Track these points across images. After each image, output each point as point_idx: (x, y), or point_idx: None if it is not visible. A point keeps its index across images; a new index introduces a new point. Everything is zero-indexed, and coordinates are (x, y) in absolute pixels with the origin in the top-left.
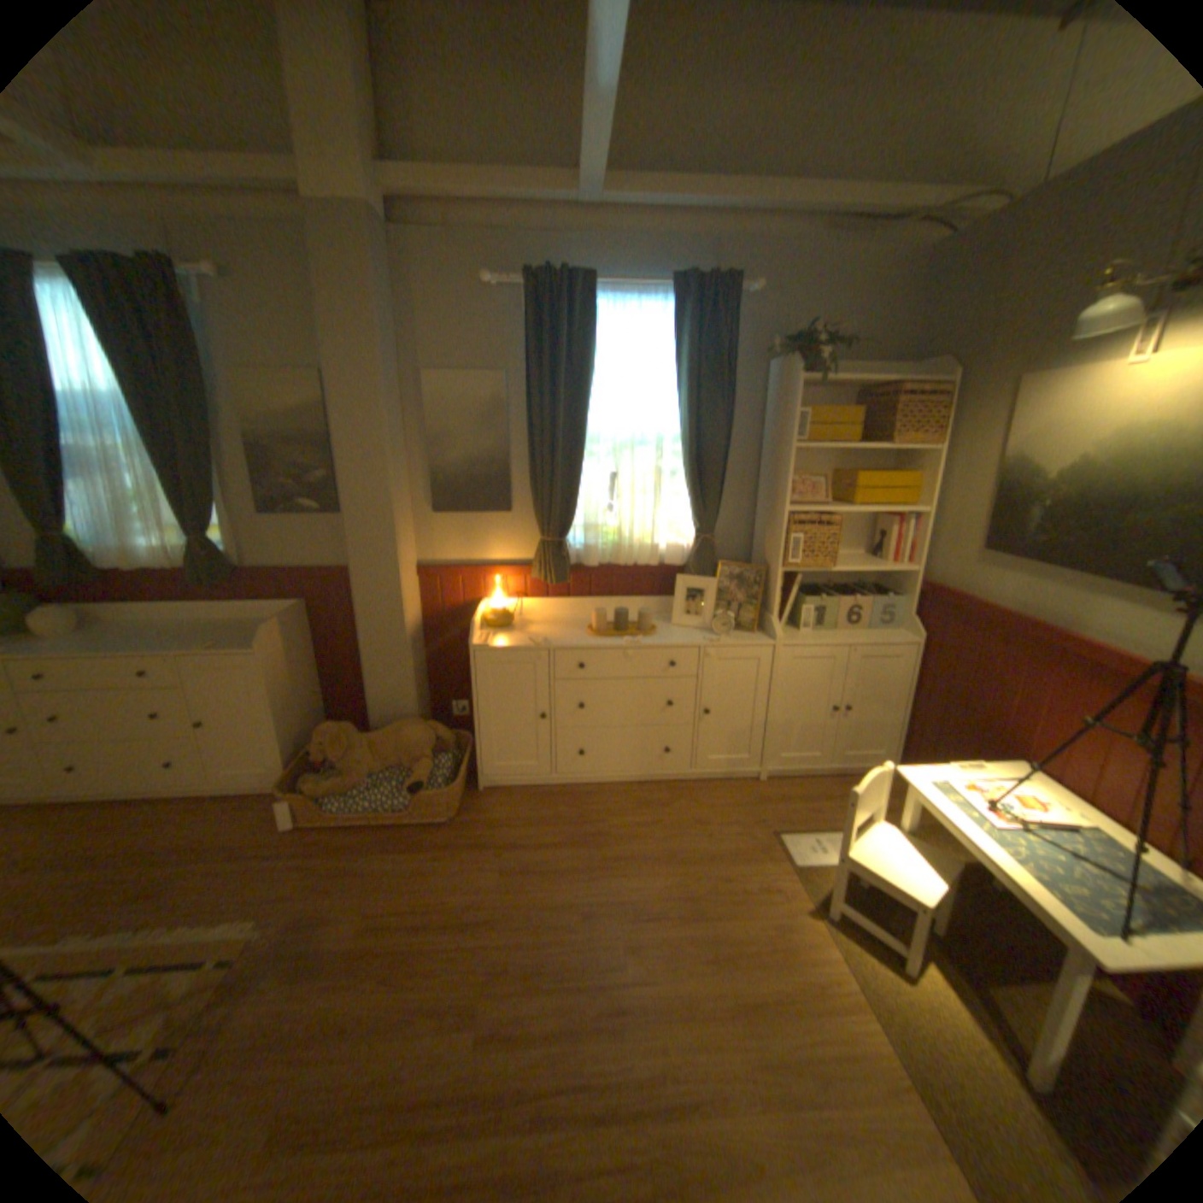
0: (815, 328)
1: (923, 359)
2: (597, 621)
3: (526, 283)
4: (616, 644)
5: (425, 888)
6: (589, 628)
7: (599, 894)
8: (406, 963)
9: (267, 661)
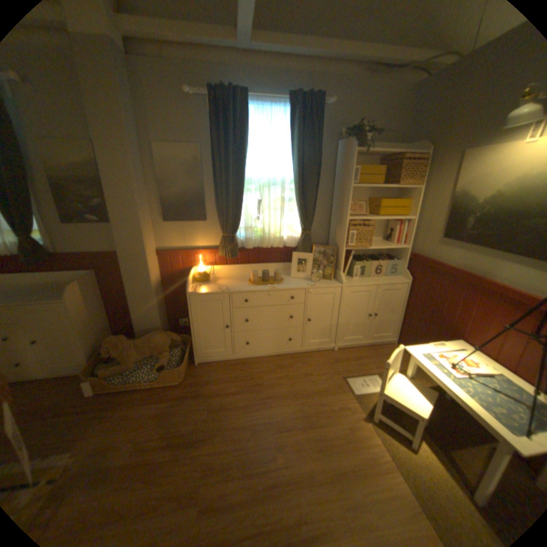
0: (362, 123)
1: (412, 142)
2: (253, 276)
3: (209, 93)
4: (264, 289)
5: (168, 423)
6: (249, 280)
7: (260, 418)
8: (158, 469)
9: (72, 305)
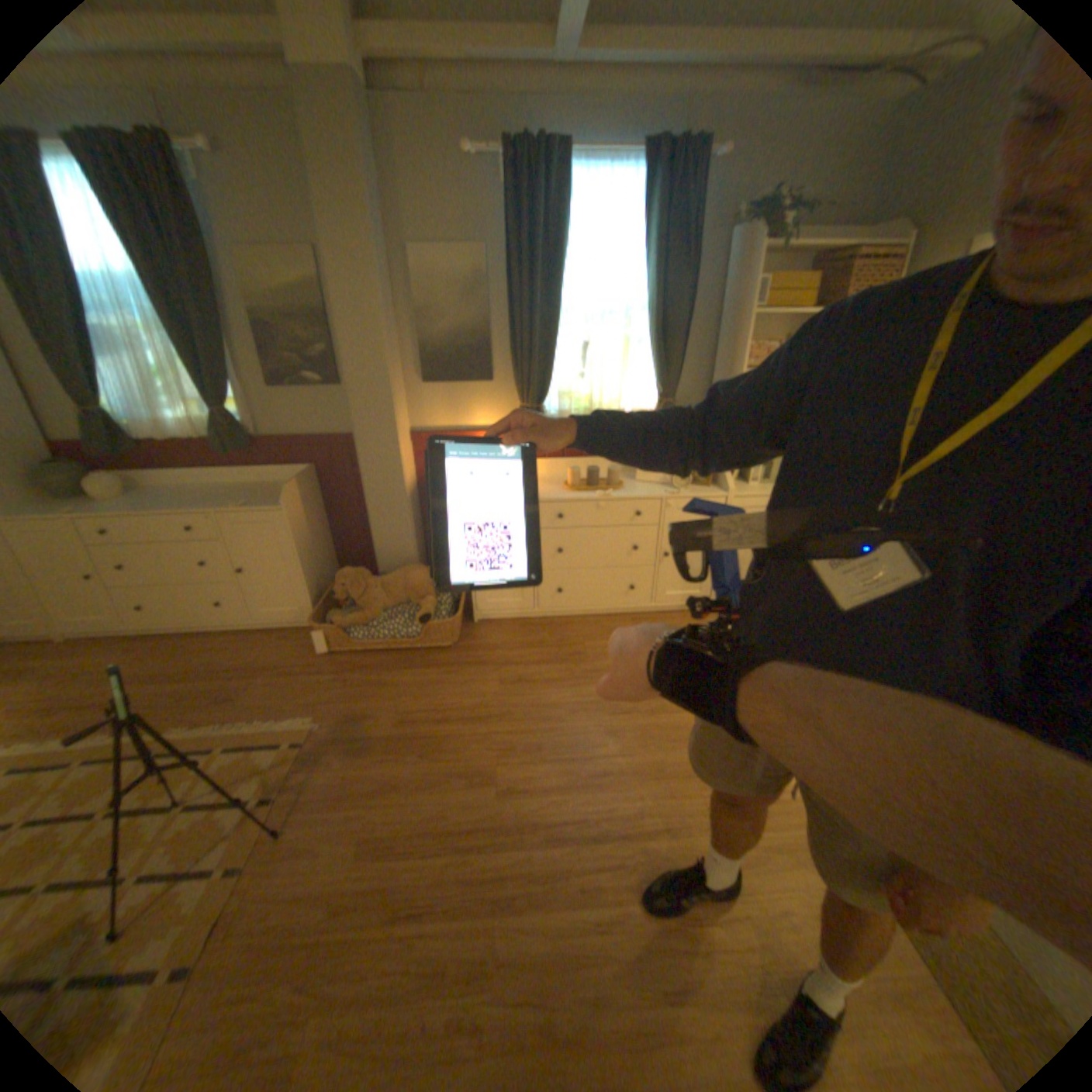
0: (780, 192)
1: (879, 223)
2: (570, 479)
3: (504, 151)
4: (590, 497)
5: (442, 693)
6: (564, 485)
7: (581, 695)
8: (436, 744)
9: (292, 515)
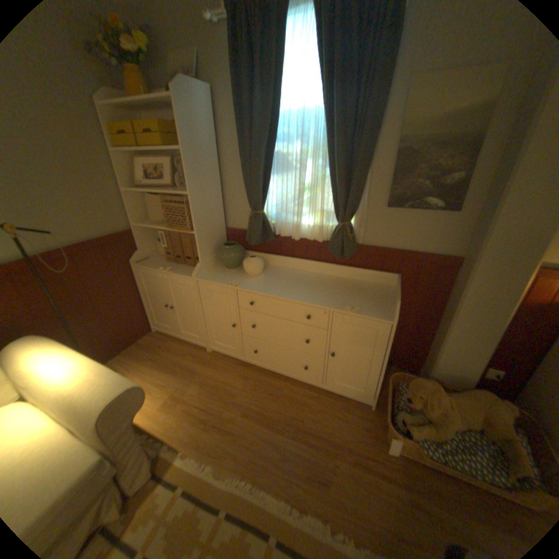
0: None
1: None
2: None
3: None
4: None
5: None
6: None
7: None
8: None
9: (394, 327)
